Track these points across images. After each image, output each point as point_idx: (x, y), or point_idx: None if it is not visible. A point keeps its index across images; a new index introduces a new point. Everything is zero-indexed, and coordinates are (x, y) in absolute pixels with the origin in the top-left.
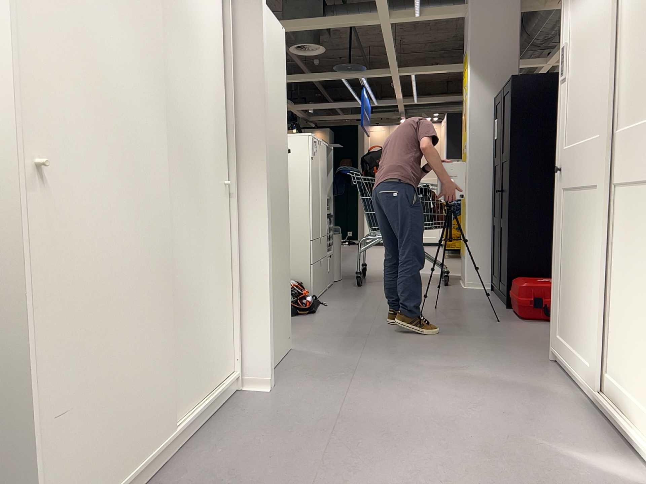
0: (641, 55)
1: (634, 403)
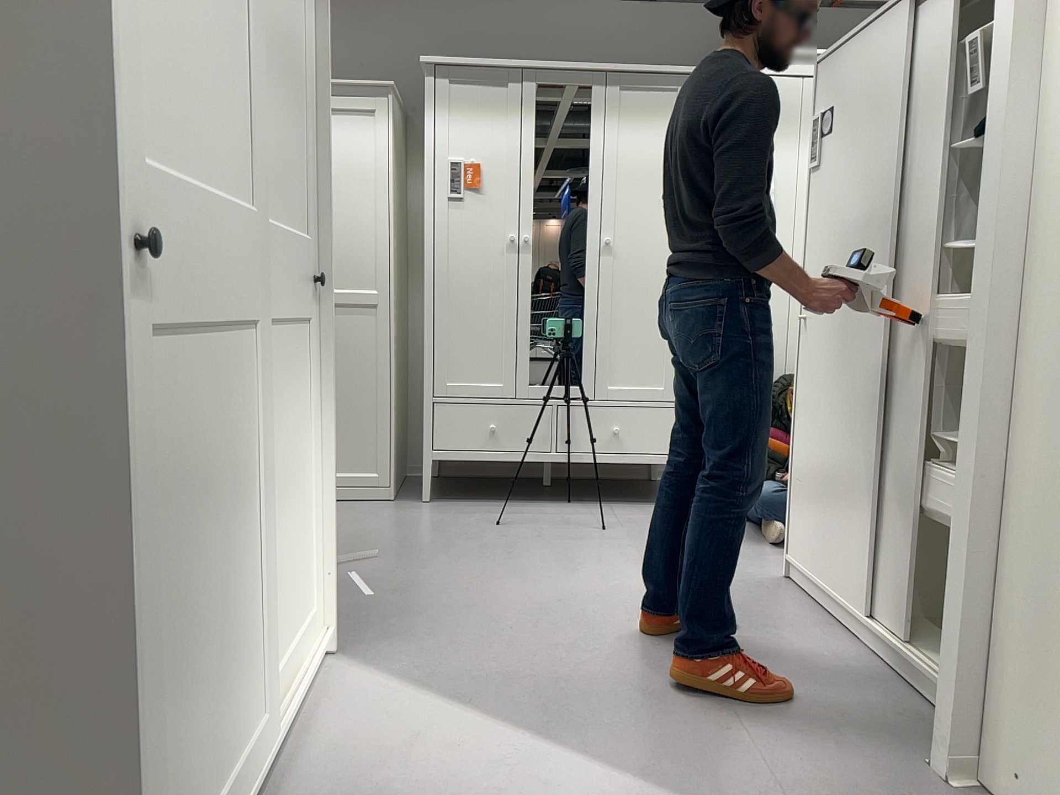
0: (274, 116)
1: (295, 642)
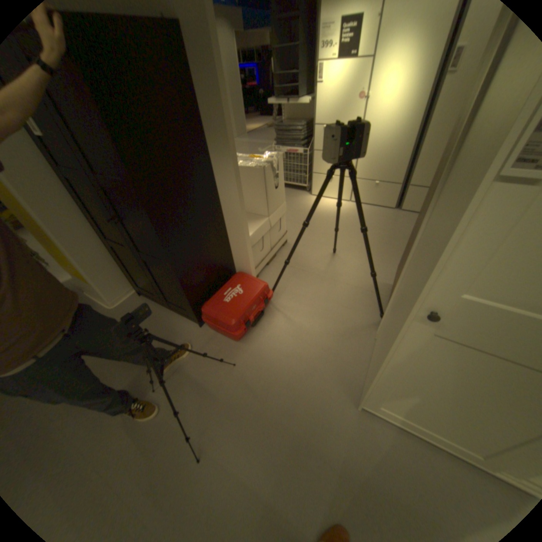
0: None
1: None
